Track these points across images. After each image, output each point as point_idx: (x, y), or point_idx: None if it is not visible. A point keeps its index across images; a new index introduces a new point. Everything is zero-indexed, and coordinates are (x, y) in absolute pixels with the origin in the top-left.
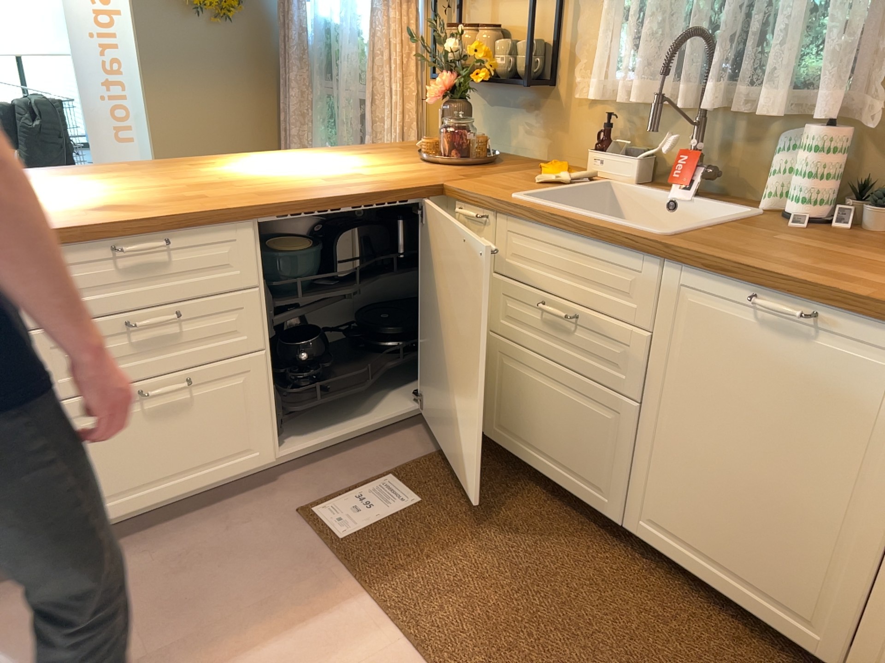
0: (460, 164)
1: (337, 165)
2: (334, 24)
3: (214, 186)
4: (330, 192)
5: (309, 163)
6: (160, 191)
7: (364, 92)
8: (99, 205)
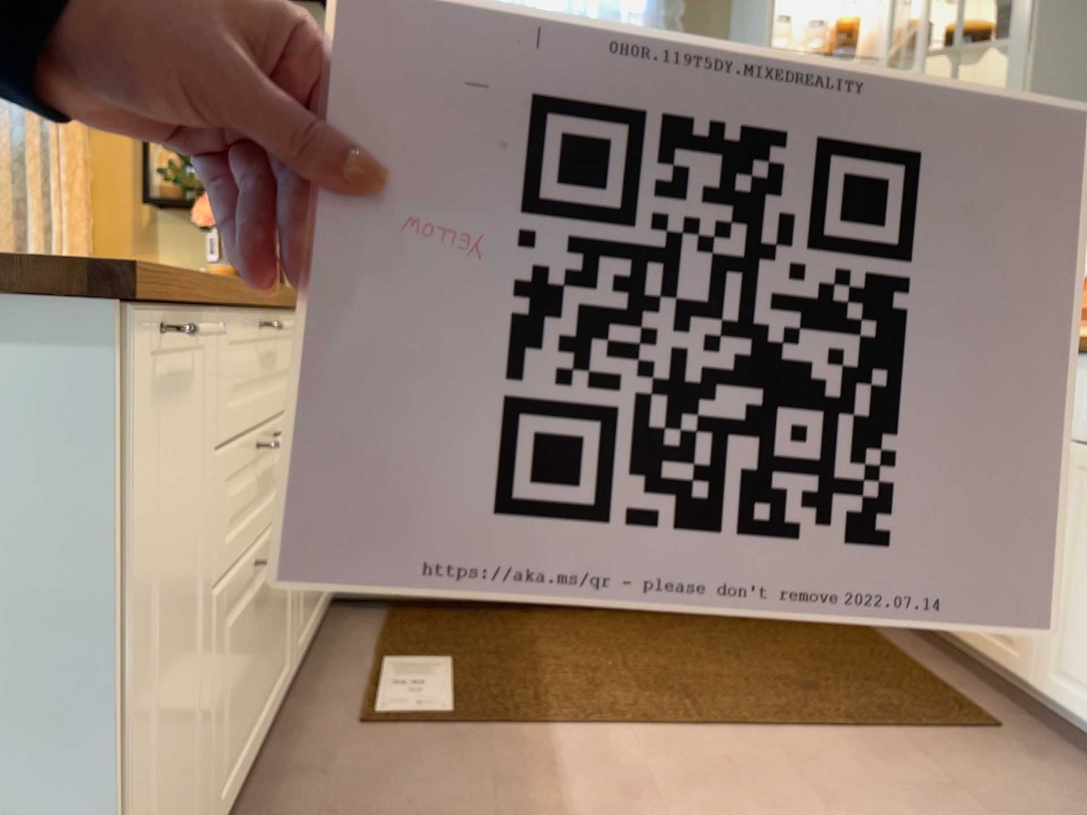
0: None
1: None
2: None
3: None
4: None
5: None
6: None
7: None
8: None
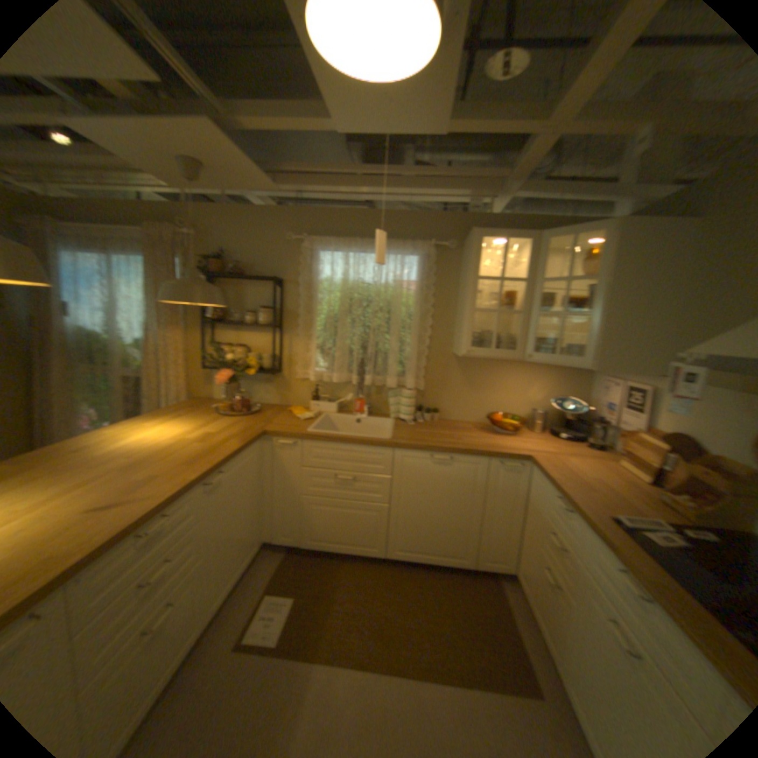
0: (250, 414)
1: (185, 429)
2: (99, 332)
3: (144, 467)
4: (225, 451)
5: (163, 431)
6: (110, 482)
7: (133, 372)
8: (89, 508)
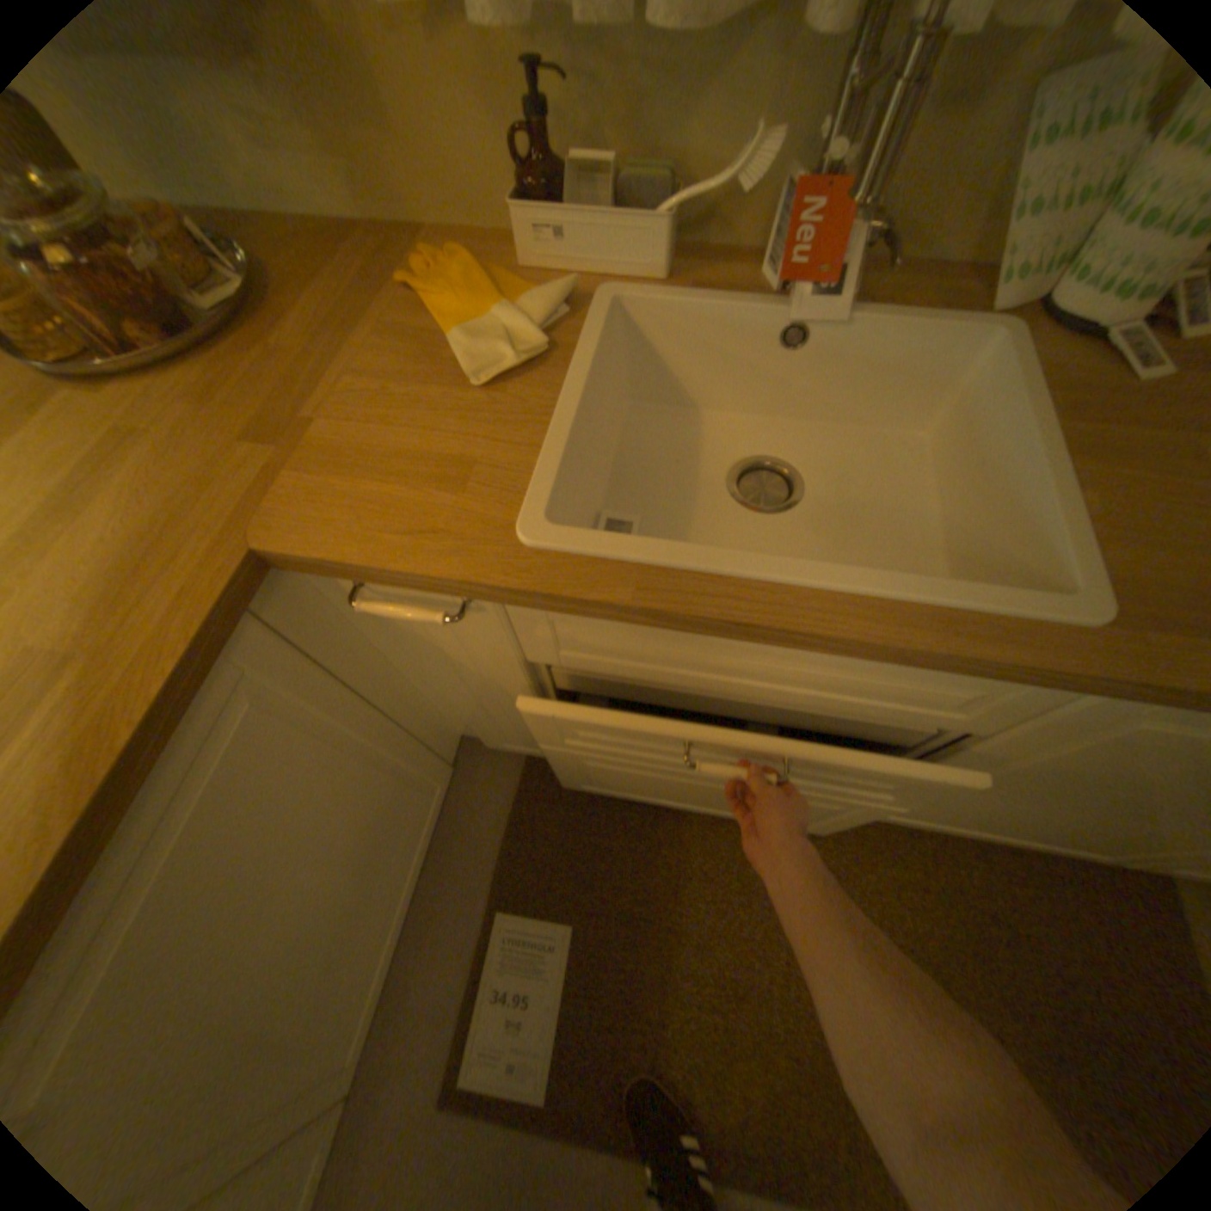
0: (178, 346)
1: None
2: None
3: None
4: None
5: None
6: None
7: None
8: None
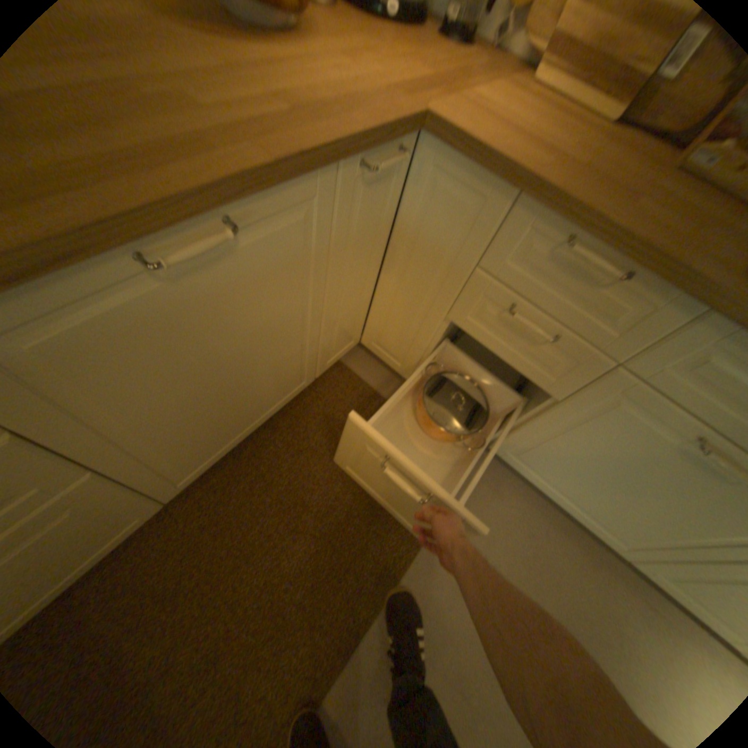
0: None
1: None
2: None
3: None
4: None
5: None
6: None
7: None
8: None
